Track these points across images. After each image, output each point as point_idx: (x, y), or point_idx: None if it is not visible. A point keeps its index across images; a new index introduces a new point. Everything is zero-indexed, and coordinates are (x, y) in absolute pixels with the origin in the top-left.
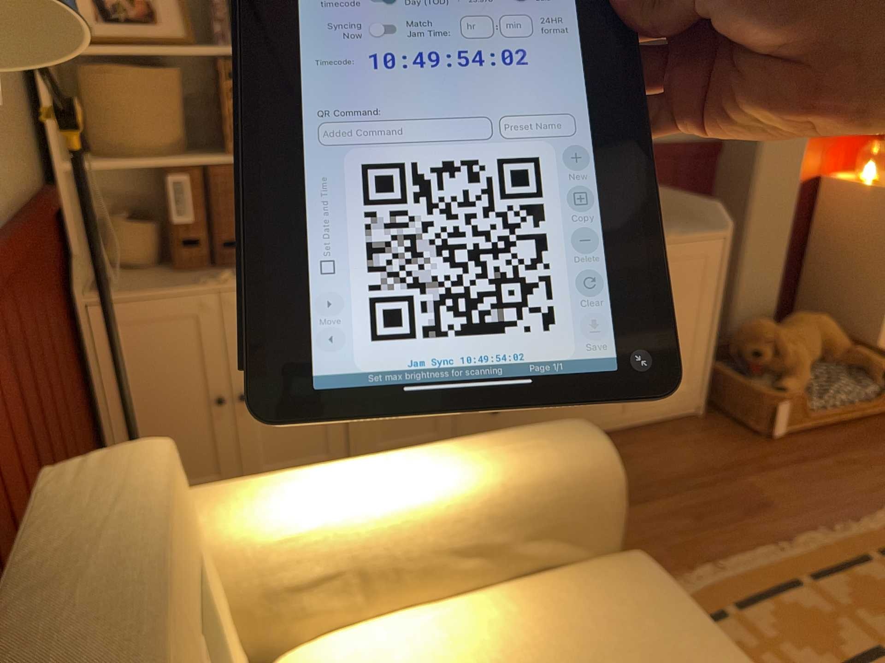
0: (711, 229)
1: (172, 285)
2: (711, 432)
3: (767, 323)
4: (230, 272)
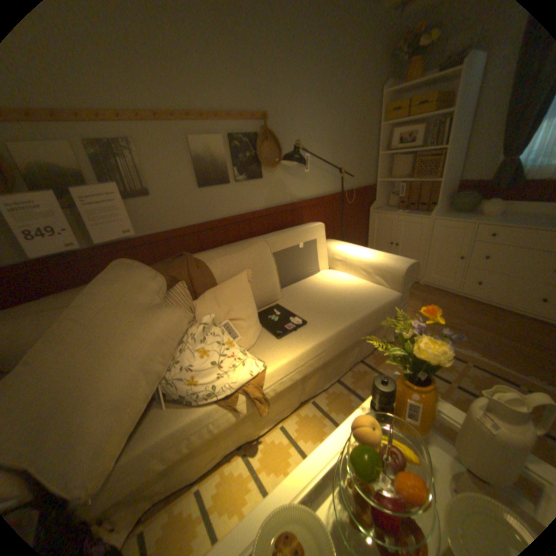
0: None
1: (391, 211)
2: None
3: None
4: (408, 211)
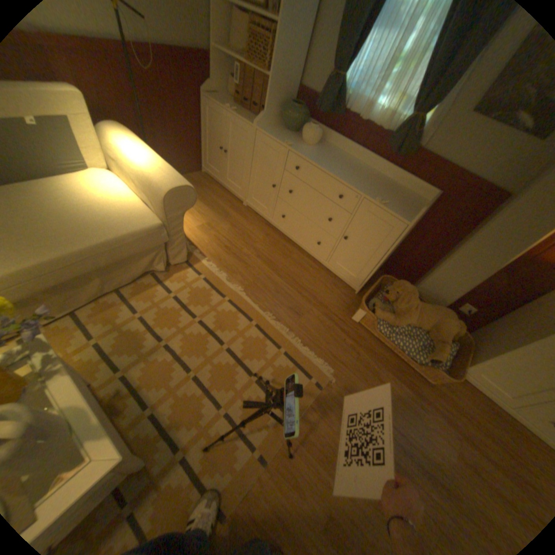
0: (407, 218)
1: (223, 103)
2: (344, 298)
3: (408, 288)
4: (240, 110)
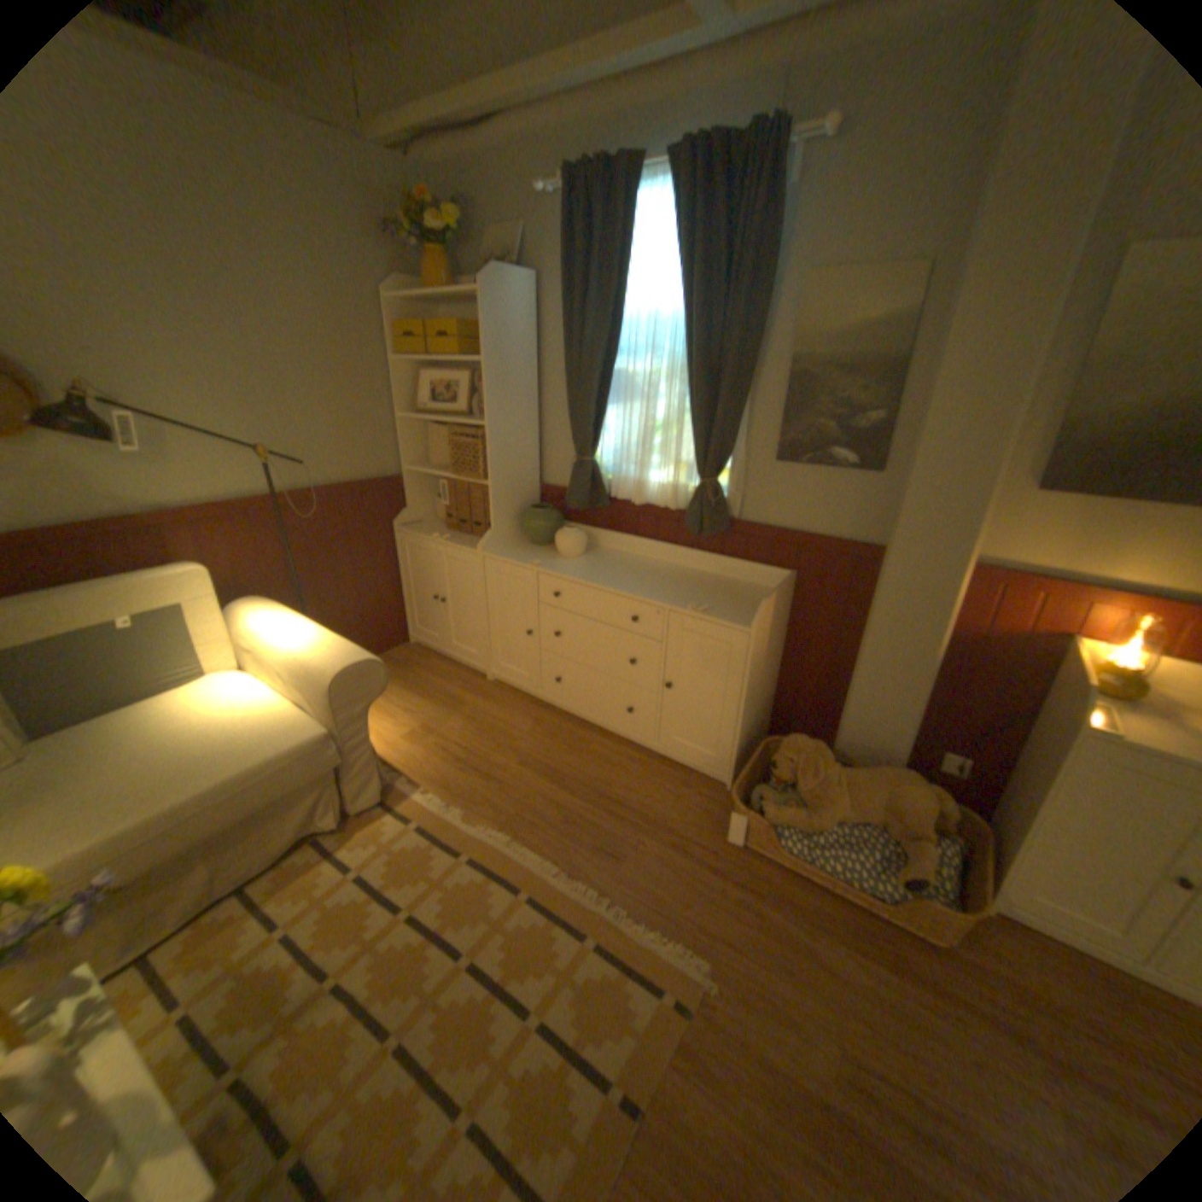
0: (746, 623)
1: (429, 533)
2: (707, 803)
3: (806, 746)
4: (457, 536)
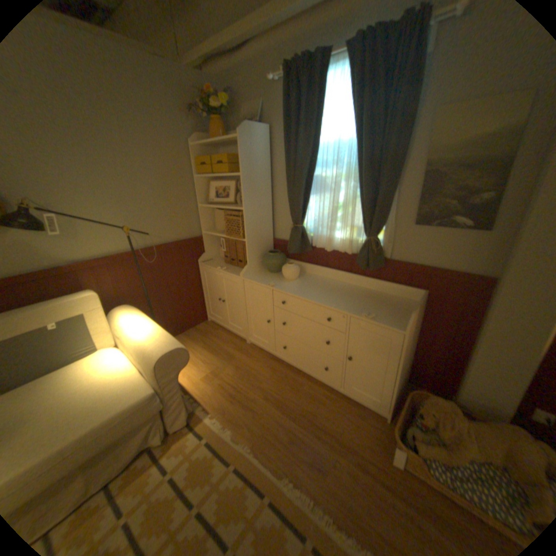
0: (402, 327)
1: (216, 266)
2: (376, 432)
3: (445, 406)
4: (230, 267)
